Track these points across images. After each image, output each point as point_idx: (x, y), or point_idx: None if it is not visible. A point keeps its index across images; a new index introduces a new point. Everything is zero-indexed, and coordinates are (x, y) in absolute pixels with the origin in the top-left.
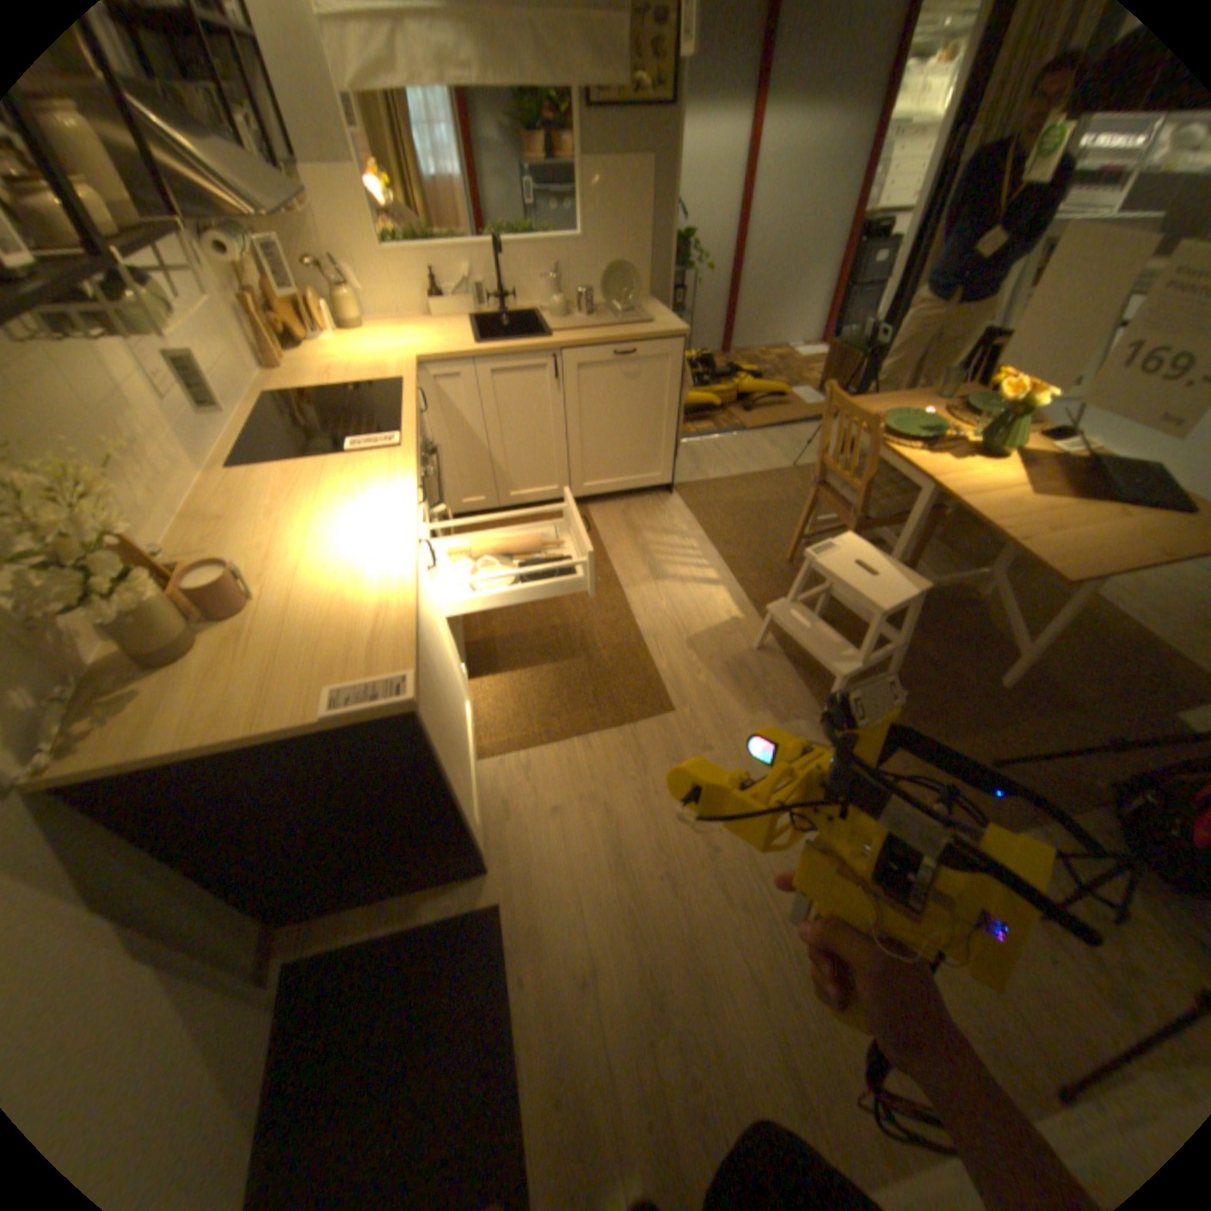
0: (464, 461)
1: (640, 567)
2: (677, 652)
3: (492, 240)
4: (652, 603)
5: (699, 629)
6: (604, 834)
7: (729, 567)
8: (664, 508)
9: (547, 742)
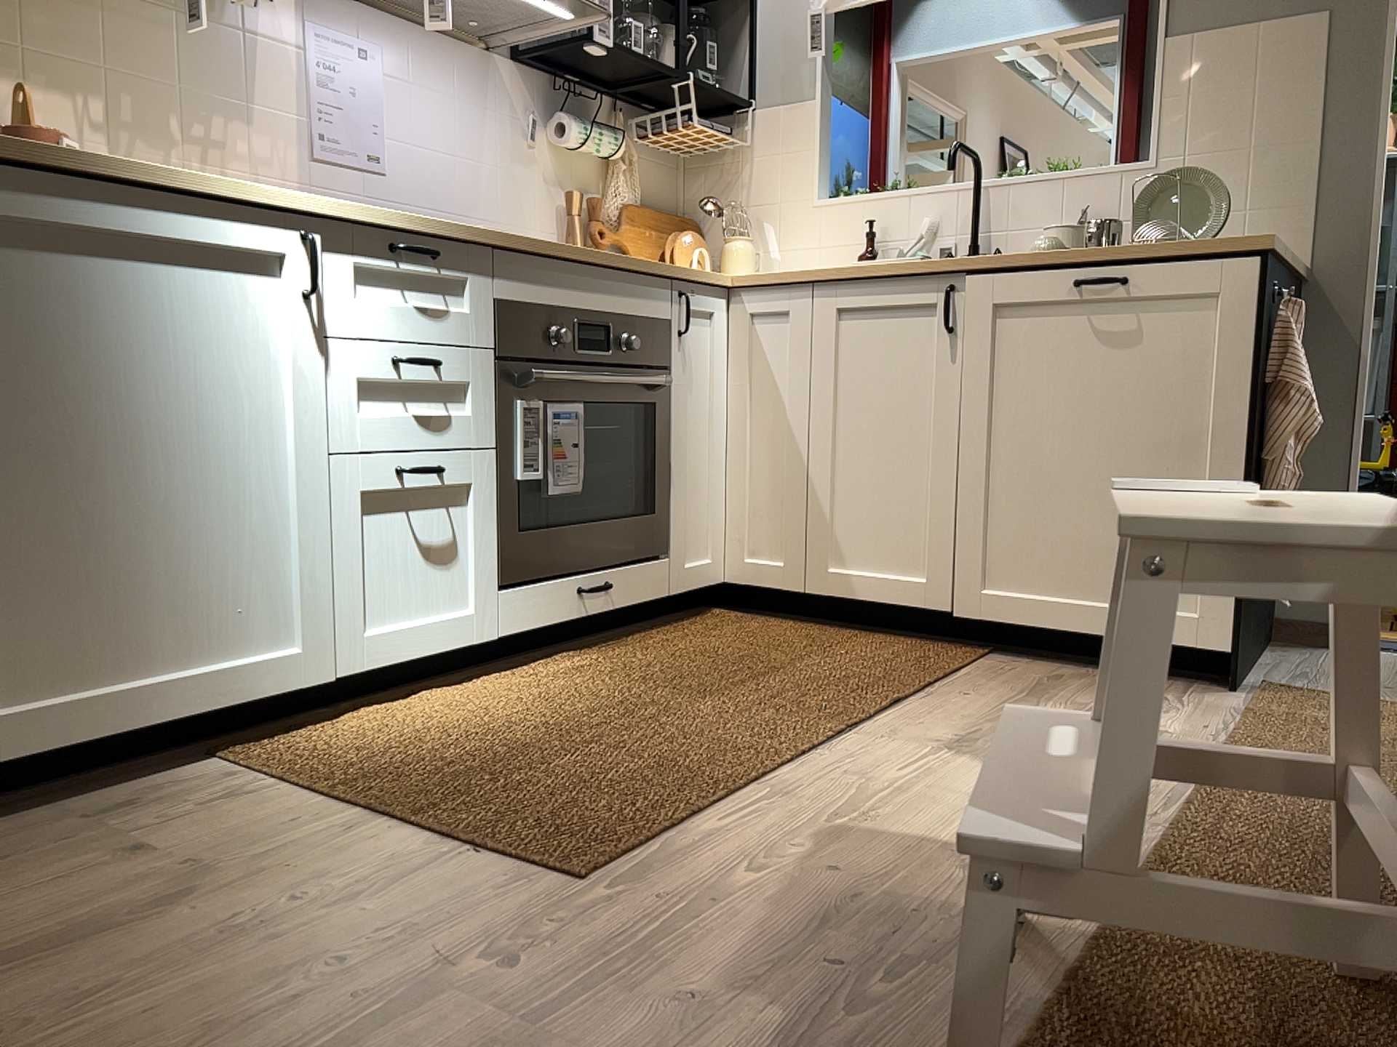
0: (765, 476)
1: (947, 724)
2: (774, 828)
3: (980, 182)
4: (867, 759)
5: (900, 829)
6: (93, 918)
7: (1193, 796)
8: (1174, 694)
9: (316, 786)
